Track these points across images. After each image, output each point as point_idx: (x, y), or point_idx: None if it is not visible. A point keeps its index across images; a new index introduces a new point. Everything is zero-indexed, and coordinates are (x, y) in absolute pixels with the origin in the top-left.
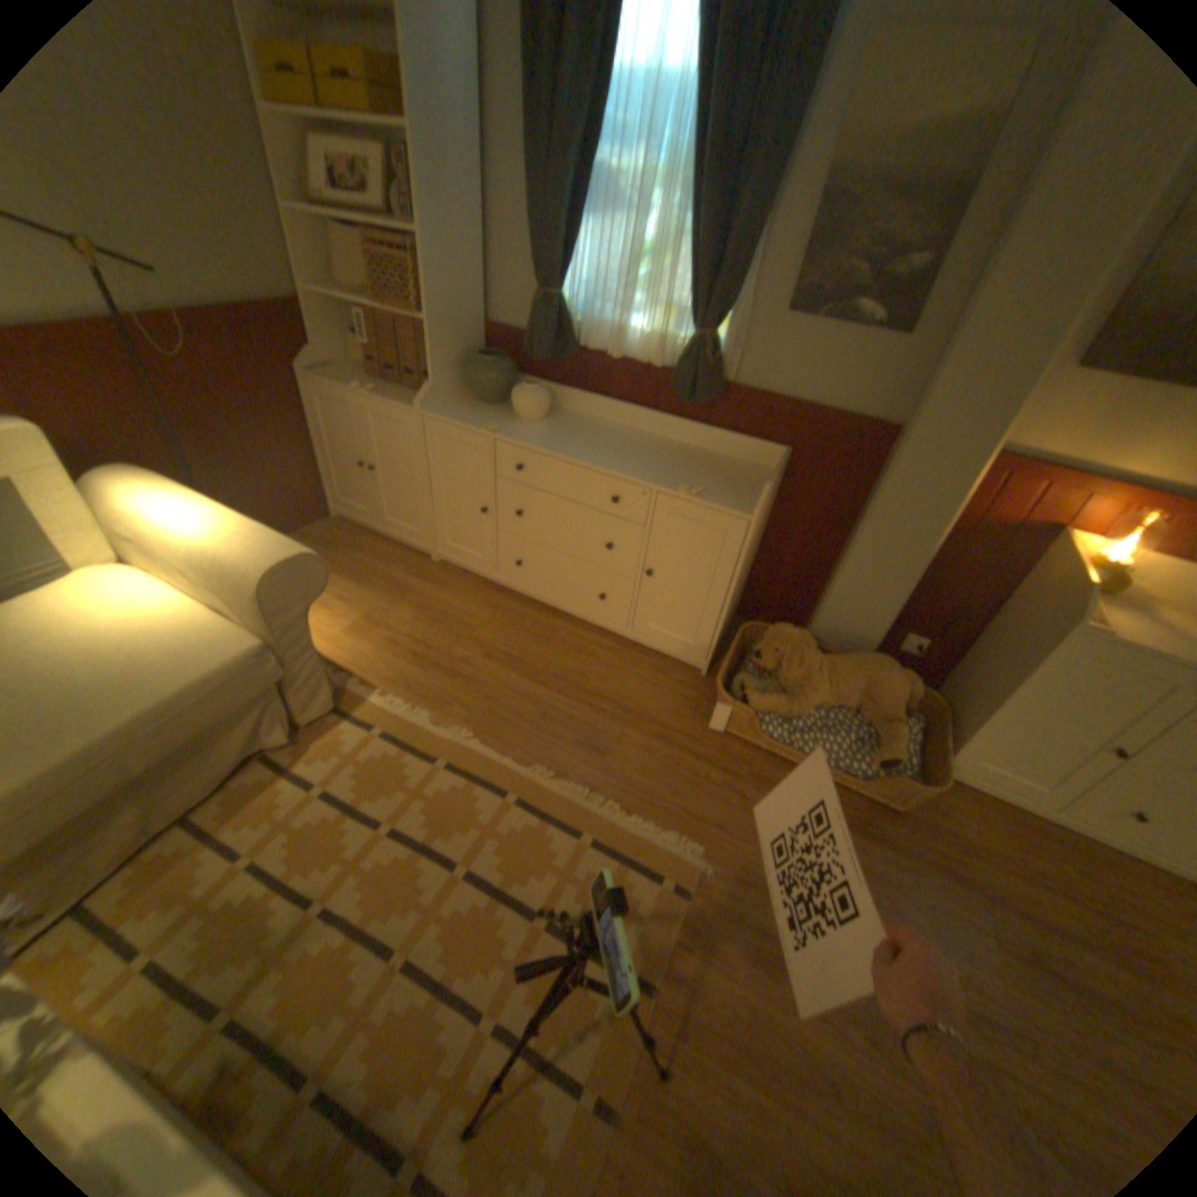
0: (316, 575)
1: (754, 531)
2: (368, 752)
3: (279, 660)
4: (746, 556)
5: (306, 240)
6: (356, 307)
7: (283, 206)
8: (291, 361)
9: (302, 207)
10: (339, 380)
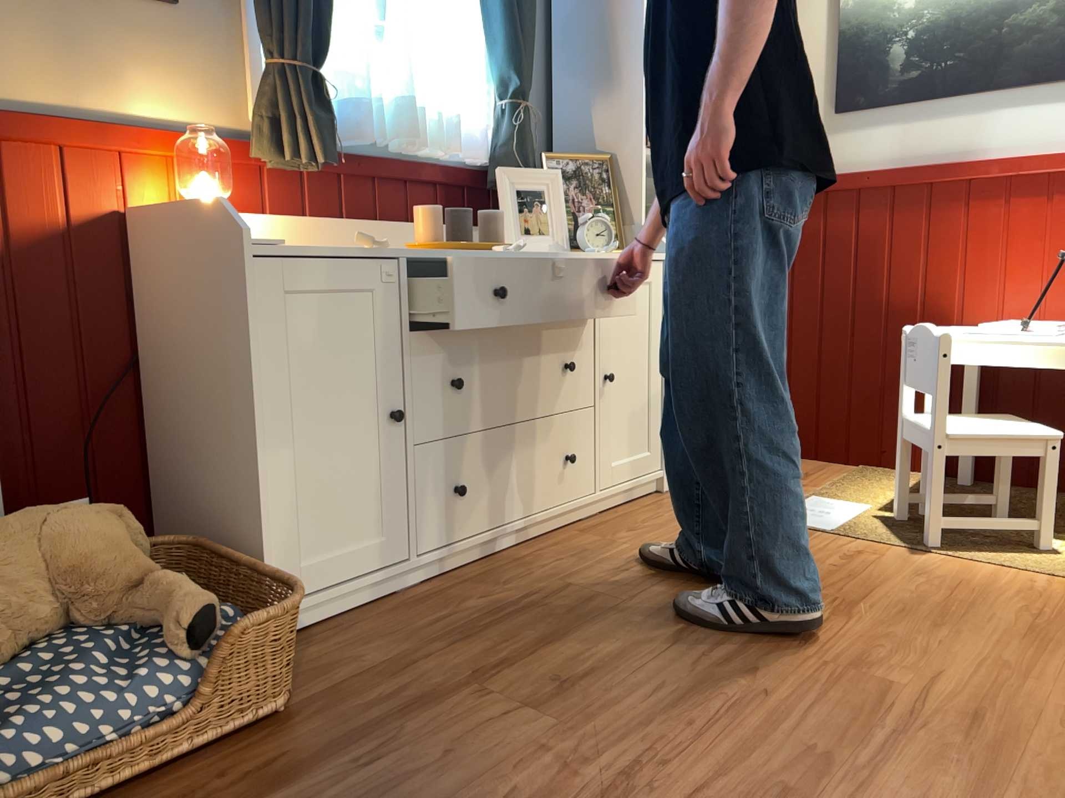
0: None
1: None
2: None
3: None
4: None
5: None
6: None
7: None
8: None
9: None
10: None
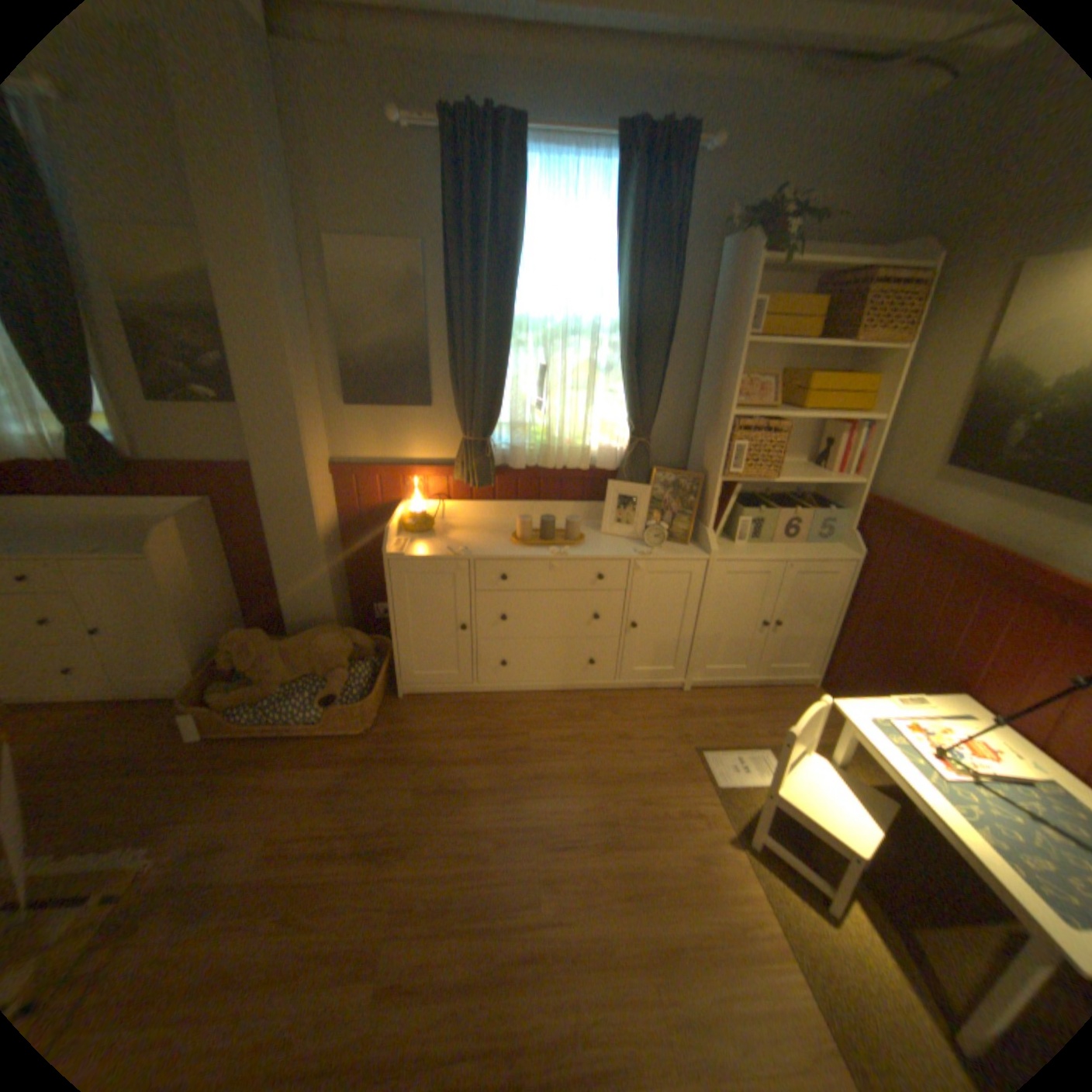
0: None
1: (163, 566)
2: None
3: None
4: (171, 588)
5: None
6: None
7: None
8: None
9: None
10: None
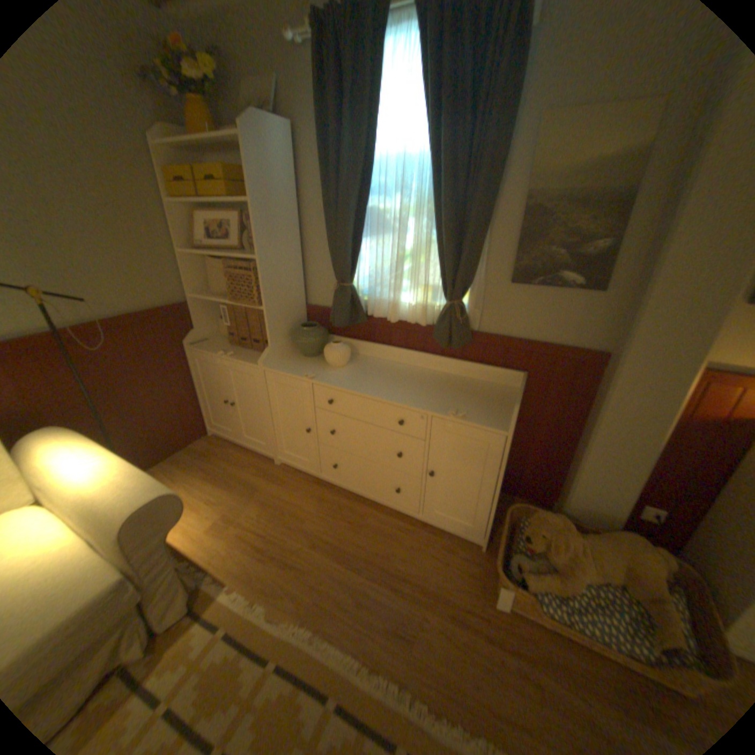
0: (172, 508)
1: (511, 441)
2: (211, 655)
3: (138, 583)
4: (507, 459)
5: (193, 267)
6: (223, 303)
7: (178, 250)
8: (182, 339)
9: (190, 249)
10: (212, 348)
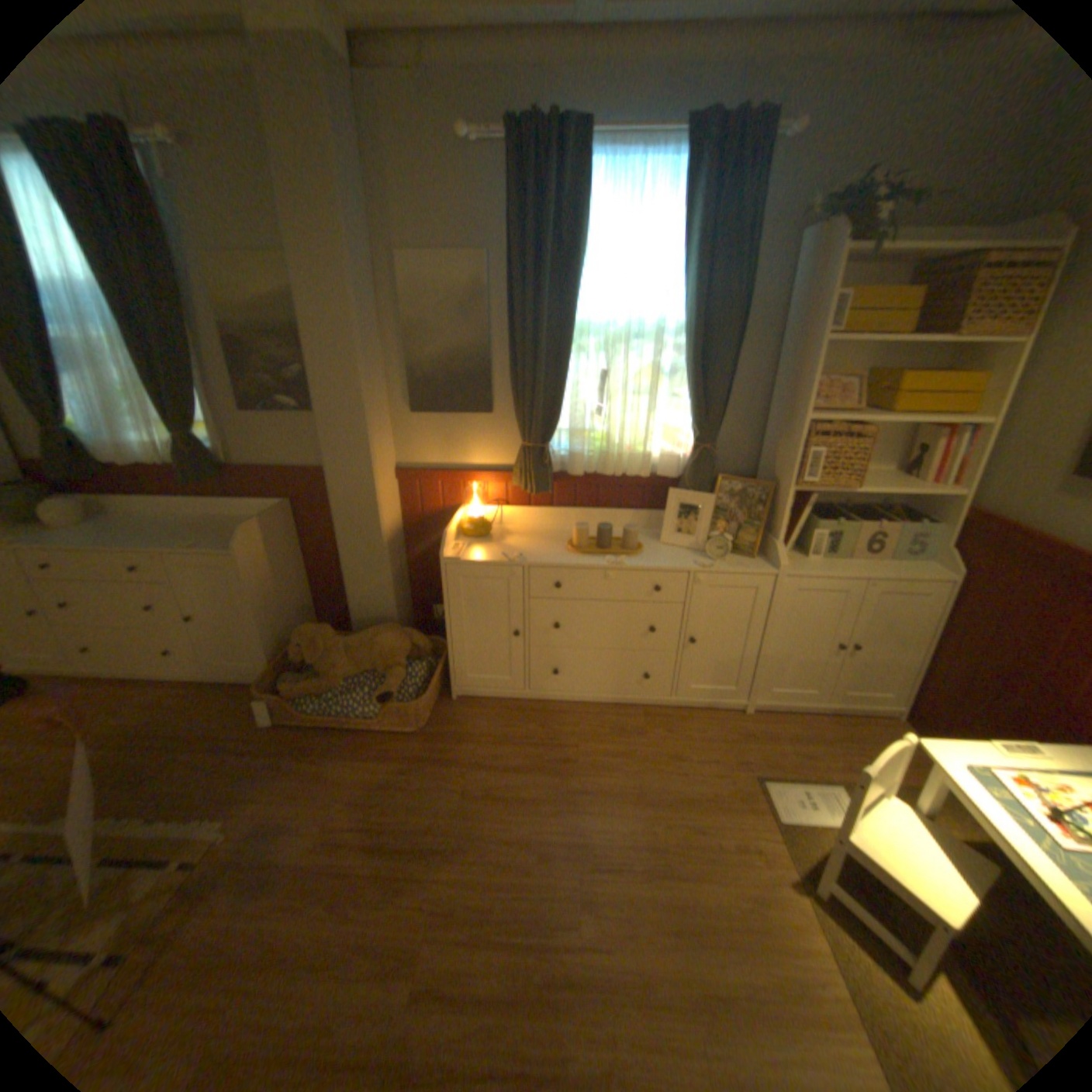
0: None
1: (245, 562)
2: None
3: None
4: (251, 582)
5: None
6: None
7: None
8: None
9: None
10: None
